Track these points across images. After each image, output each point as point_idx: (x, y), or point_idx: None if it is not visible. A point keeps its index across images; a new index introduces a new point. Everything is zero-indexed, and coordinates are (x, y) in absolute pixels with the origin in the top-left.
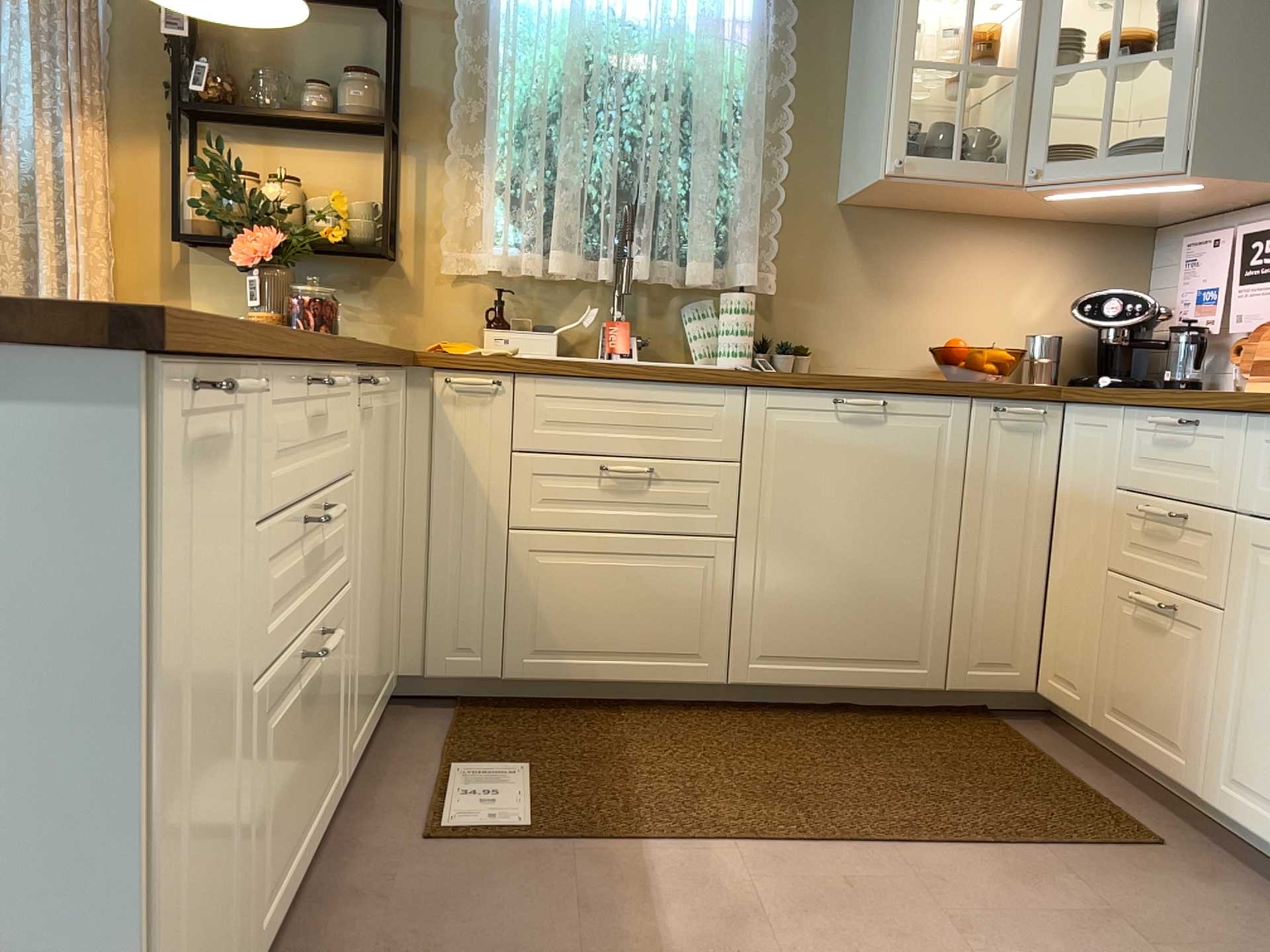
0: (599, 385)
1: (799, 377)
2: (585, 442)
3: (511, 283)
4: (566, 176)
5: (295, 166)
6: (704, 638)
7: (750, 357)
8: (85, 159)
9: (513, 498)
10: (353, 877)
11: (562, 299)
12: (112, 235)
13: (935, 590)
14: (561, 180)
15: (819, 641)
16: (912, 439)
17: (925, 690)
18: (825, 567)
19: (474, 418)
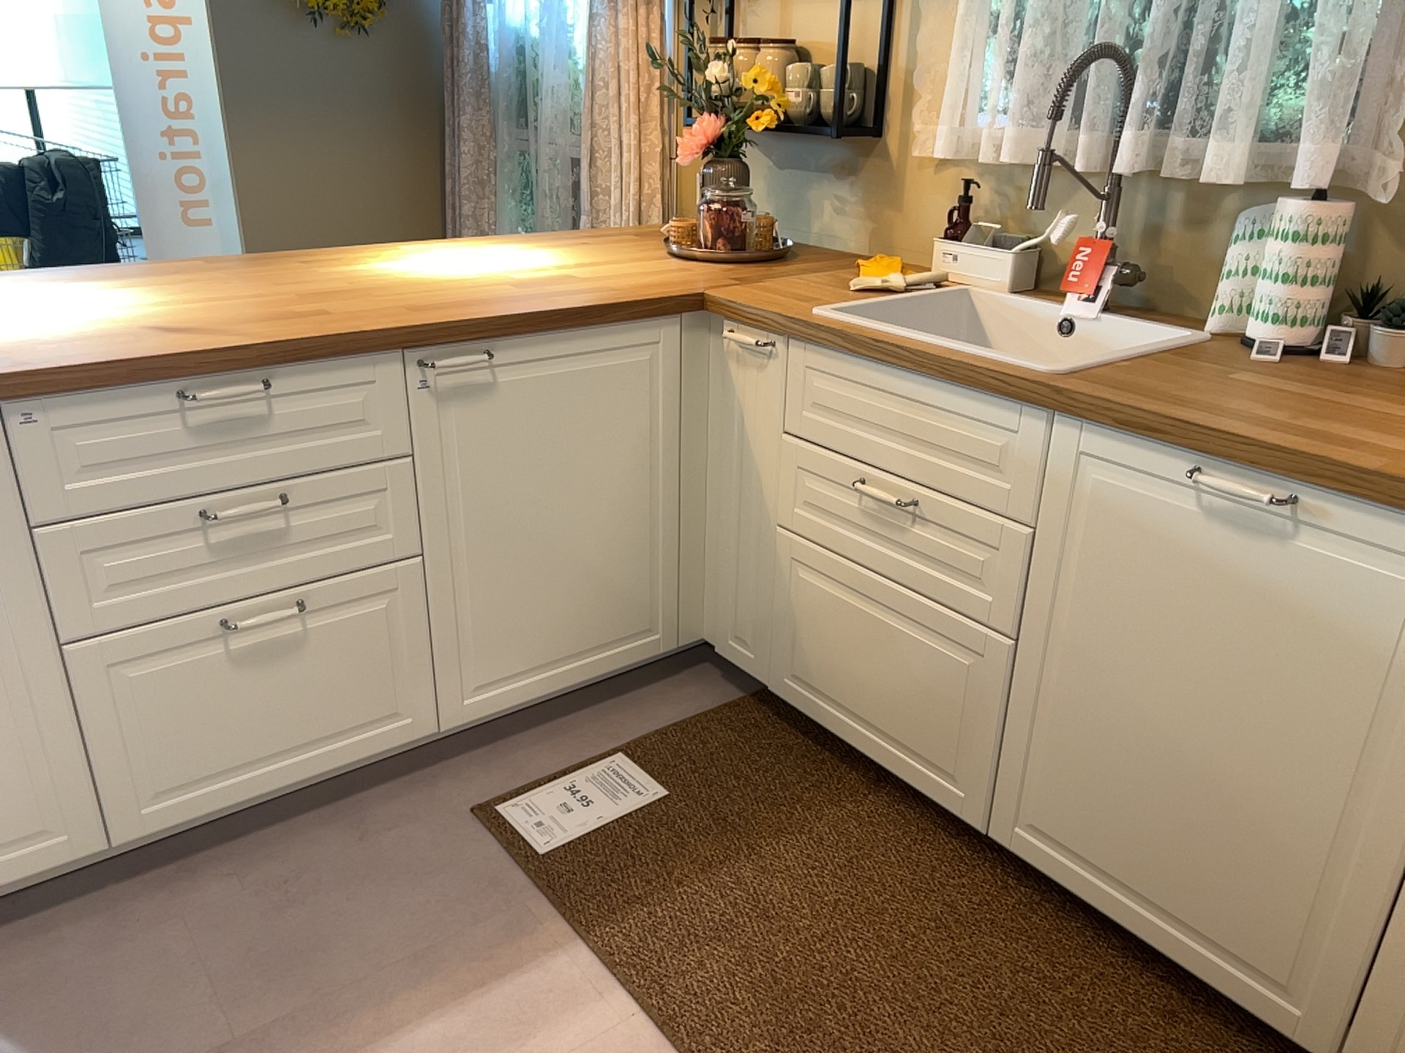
0: (868, 368)
1: (1130, 414)
2: (851, 441)
3: (994, 171)
4: (1036, 7)
5: (799, 22)
6: (961, 756)
7: (1287, 331)
8: (631, 43)
9: (782, 489)
10: (393, 807)
11: (1054, 198)
12: (658, 118)
13: (1343, 890)
14: (1035, 14)
15: (1115, 852)
16: (1342, 591)
17: (1291, 1040)
18: (1138, 746)
19: (754, 382)
